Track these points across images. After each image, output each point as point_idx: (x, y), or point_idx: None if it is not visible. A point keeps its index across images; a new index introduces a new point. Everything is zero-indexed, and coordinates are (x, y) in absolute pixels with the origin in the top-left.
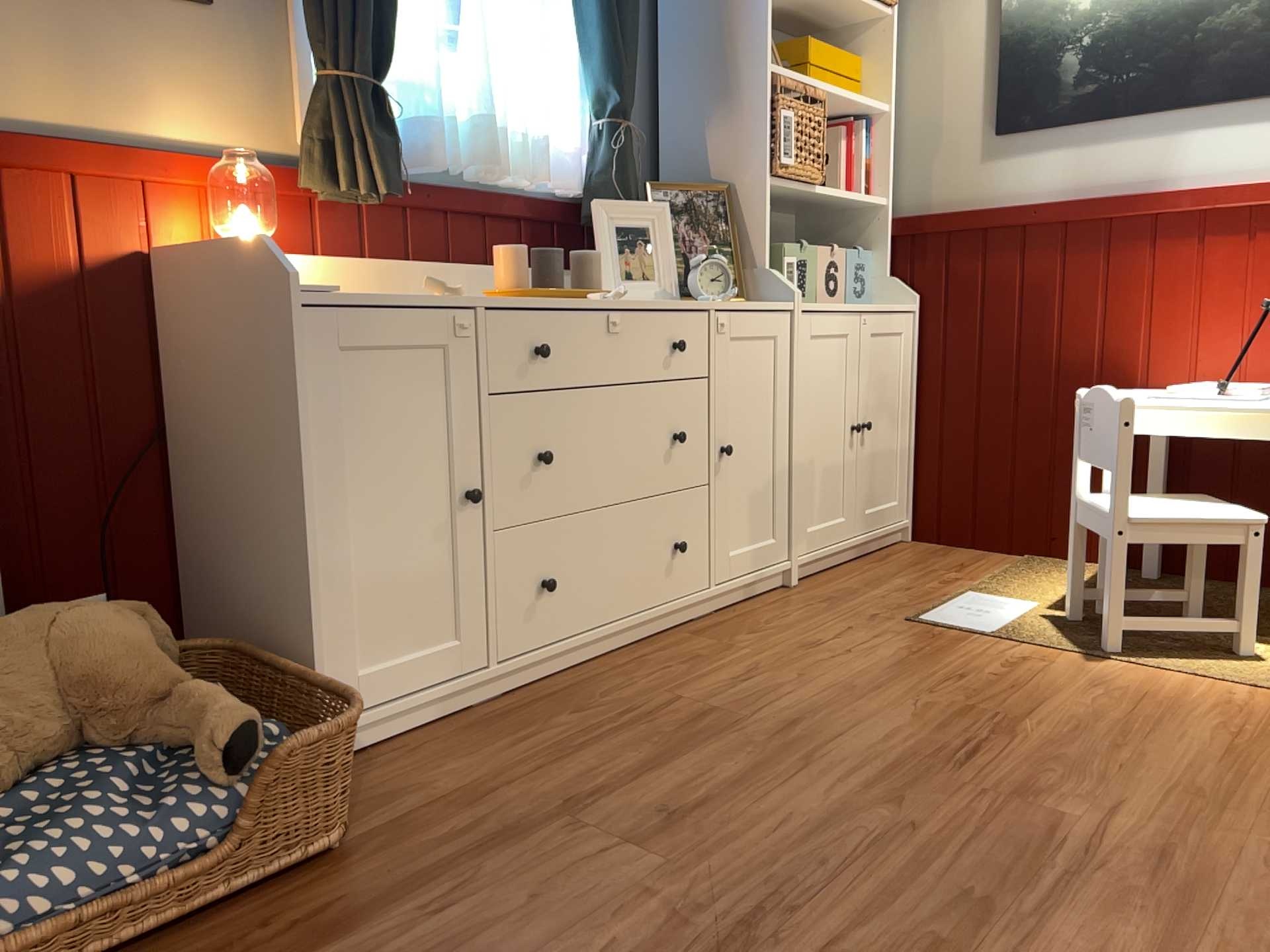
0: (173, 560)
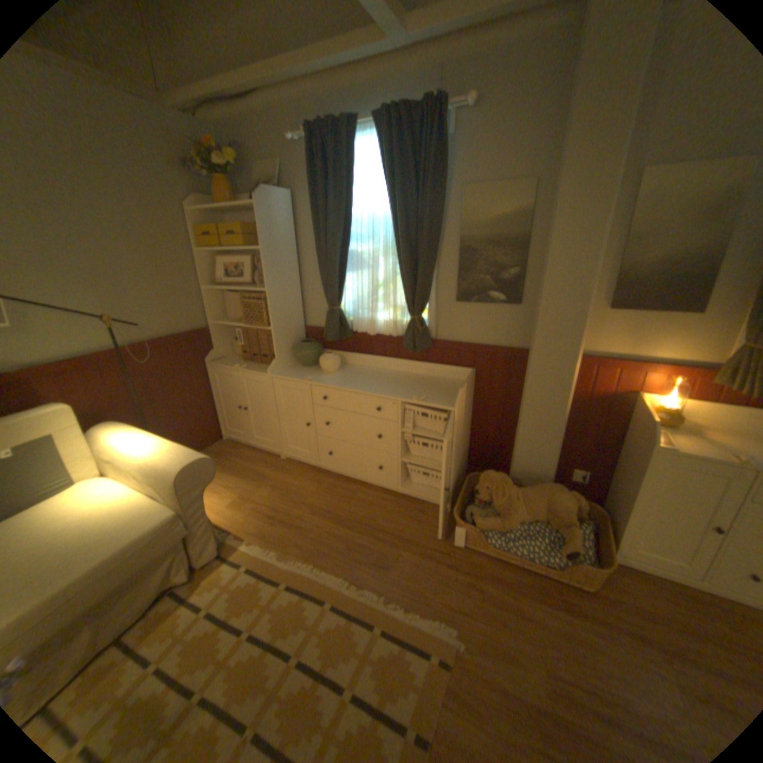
0: (612, 474)
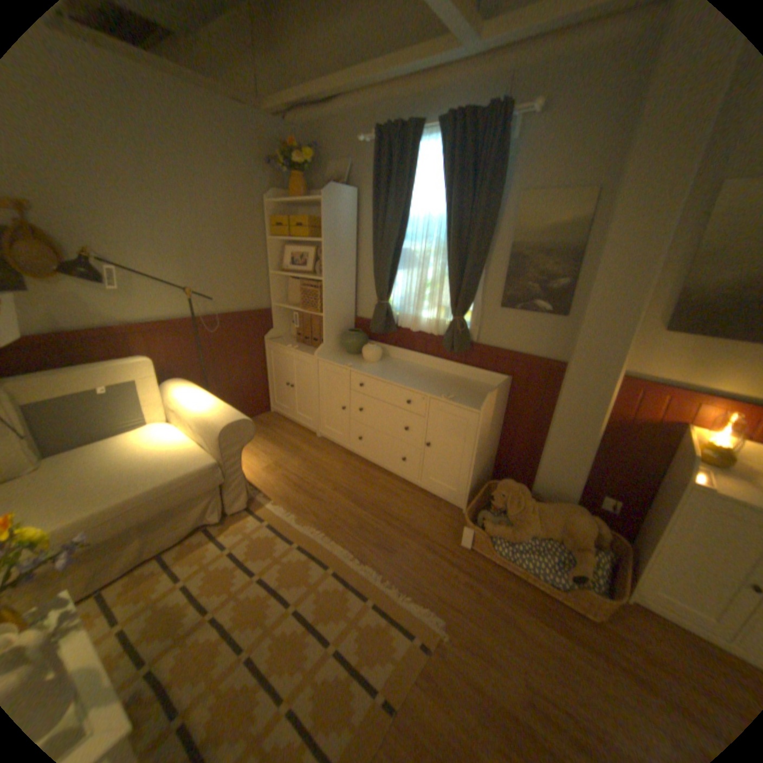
0: (647, 509)
